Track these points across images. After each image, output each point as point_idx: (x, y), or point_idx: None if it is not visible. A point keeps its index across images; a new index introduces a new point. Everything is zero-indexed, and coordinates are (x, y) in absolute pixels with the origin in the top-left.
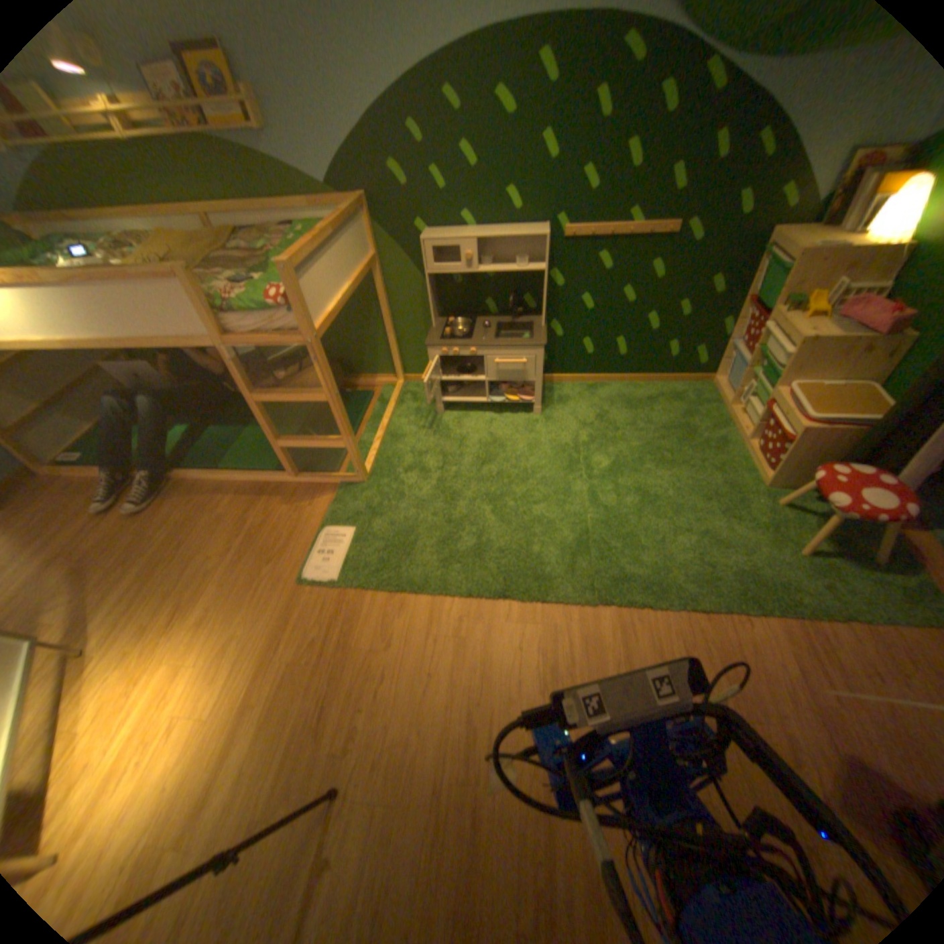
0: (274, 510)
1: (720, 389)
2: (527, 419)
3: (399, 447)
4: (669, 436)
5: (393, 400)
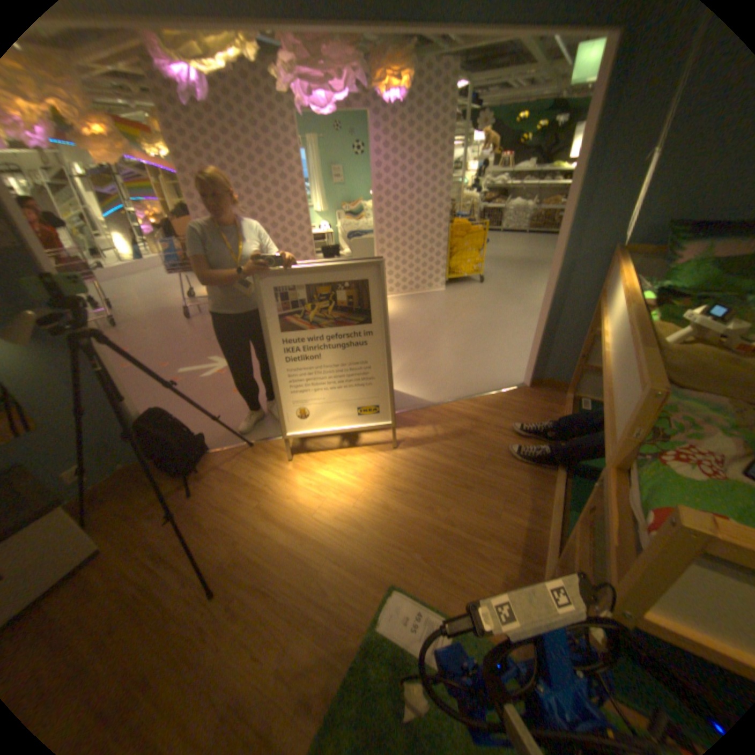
0: (496, 572)
1: None
2: None
3: None
4: None
5: None
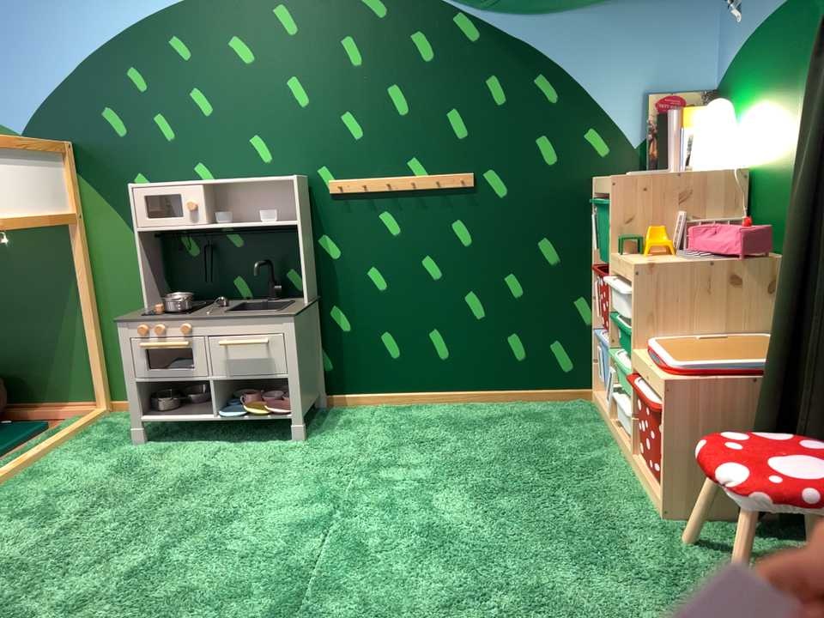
0: None
1: (595, 401)
2: (276, 447)
3: (24, 489)
4: (505, 459)
5: (66, 429)
